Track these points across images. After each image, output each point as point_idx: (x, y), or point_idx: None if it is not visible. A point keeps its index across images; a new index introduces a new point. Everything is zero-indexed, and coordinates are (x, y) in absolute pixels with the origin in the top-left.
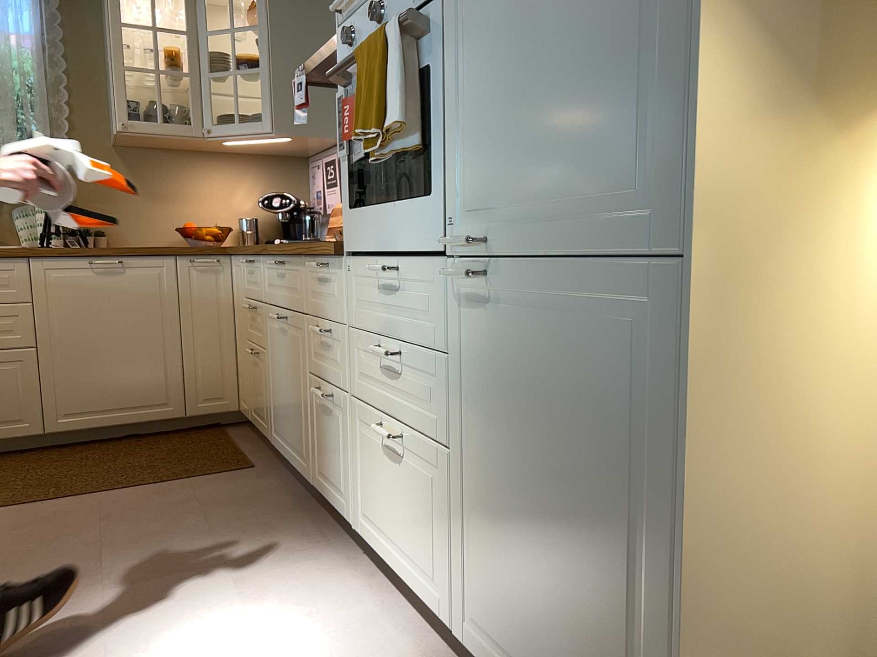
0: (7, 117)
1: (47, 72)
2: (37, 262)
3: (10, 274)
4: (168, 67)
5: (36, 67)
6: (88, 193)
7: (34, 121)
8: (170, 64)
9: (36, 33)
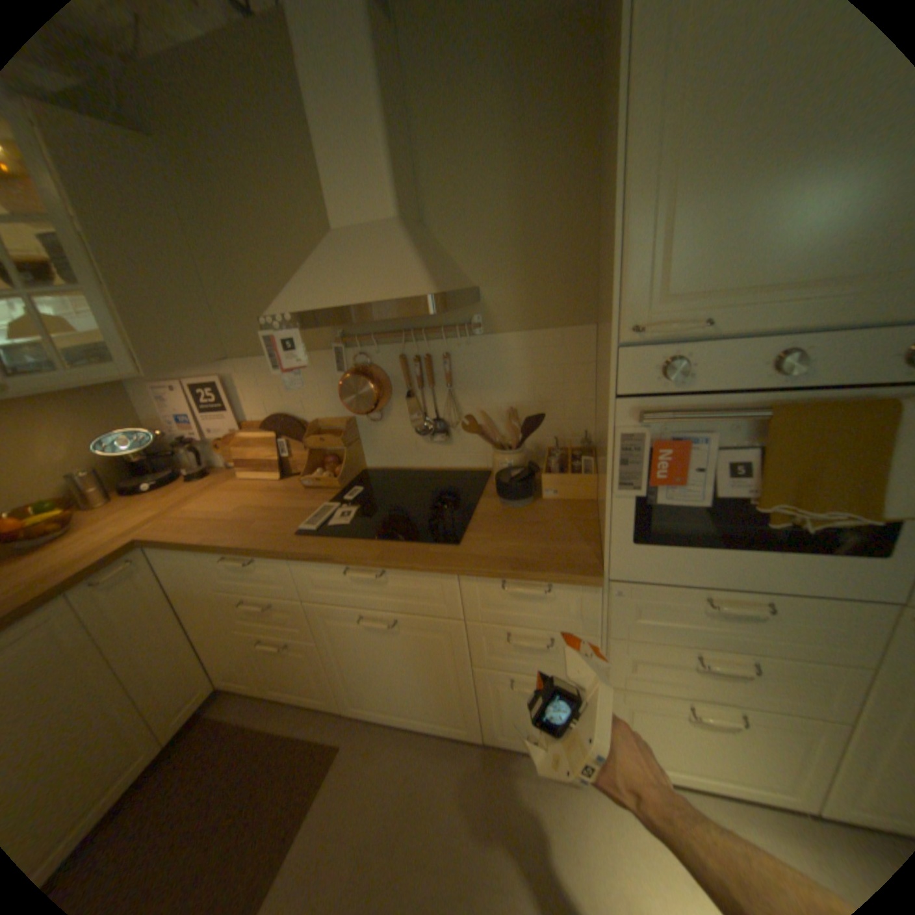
0: None
1: None
2: None
3: None
4: None
5: None
6: None
7: None
8: None
9: None
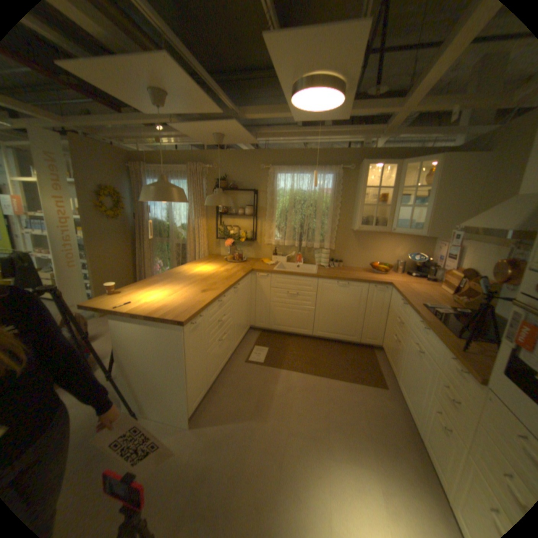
0: (318, 221)
1: (333, 202)
2: (320, 280)
3: (311, 282)
4: (381, 201)
5: (331, 201)
6: (339, 246)
7: (326, 220)
8: (382, 198)
9: (333, 189)
